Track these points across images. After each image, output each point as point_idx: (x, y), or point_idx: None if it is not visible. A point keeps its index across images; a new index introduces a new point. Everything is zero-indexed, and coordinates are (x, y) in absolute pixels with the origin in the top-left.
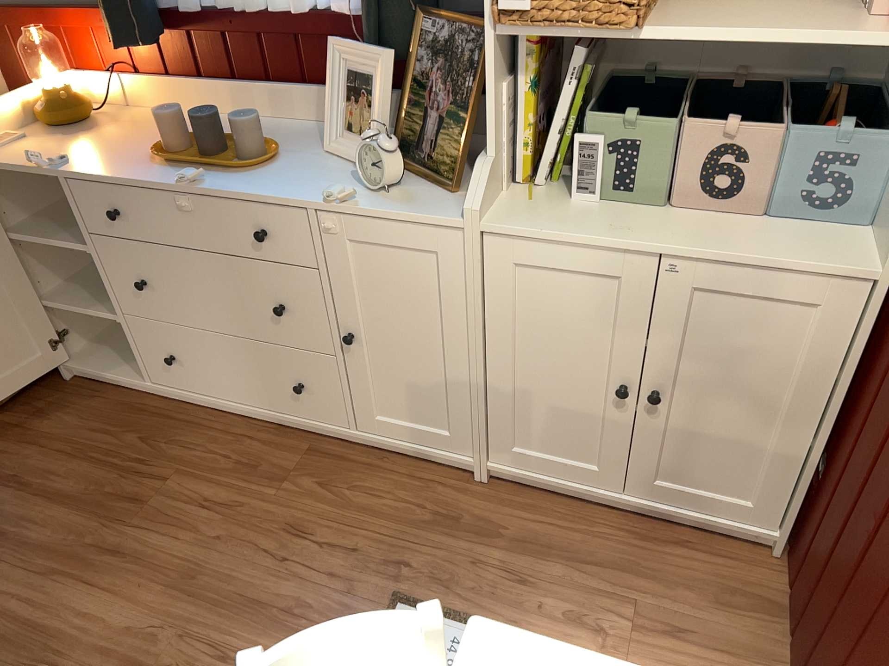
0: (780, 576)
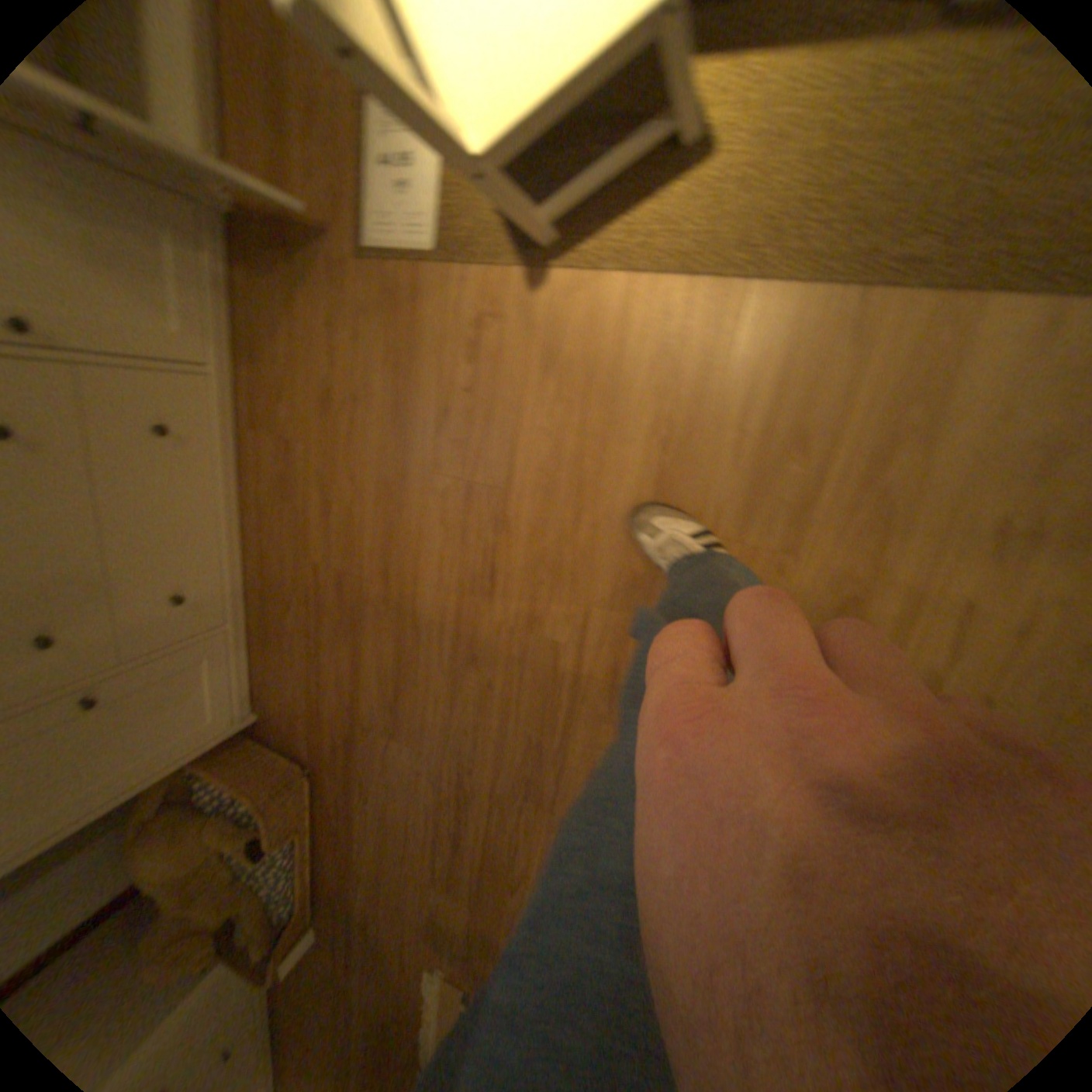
0: None
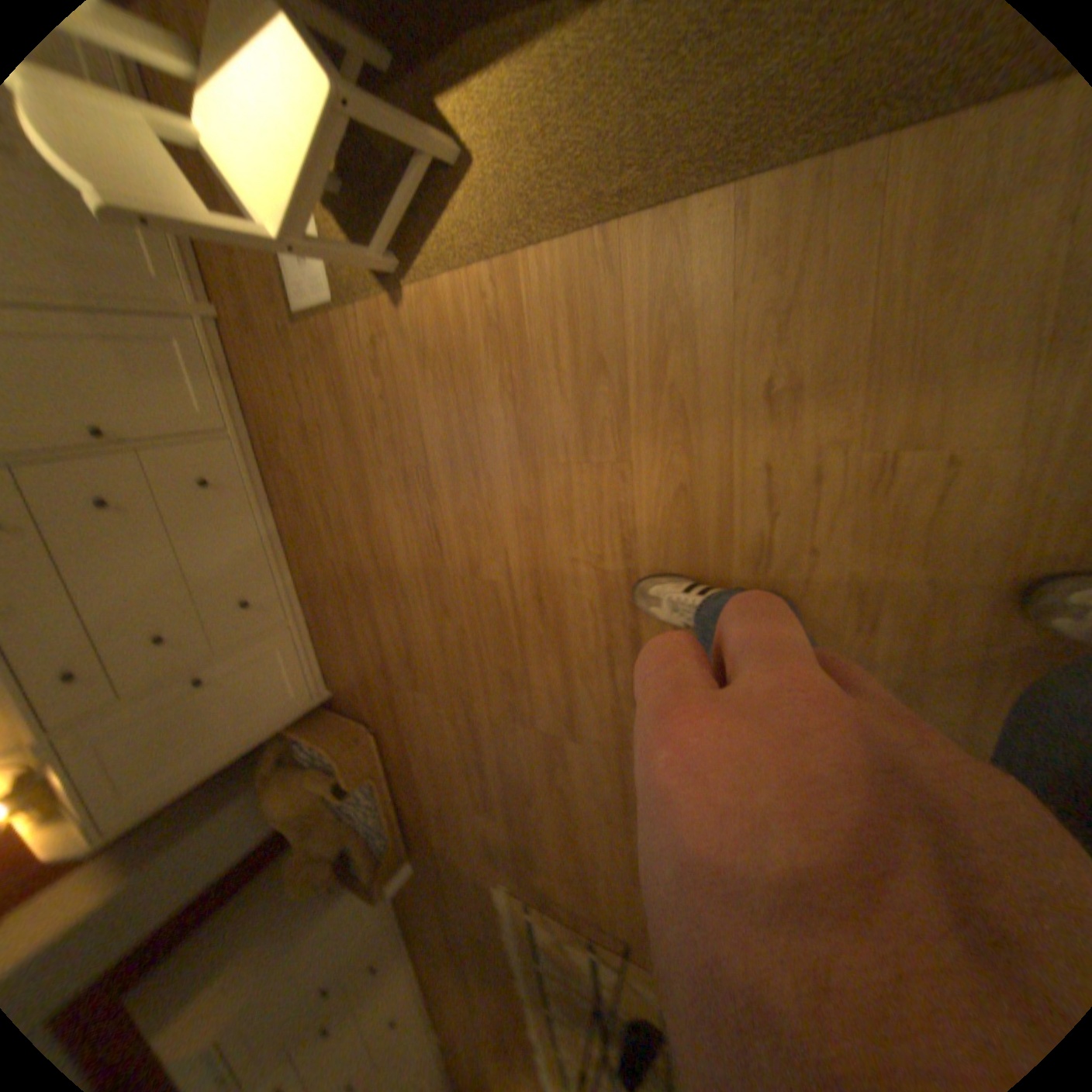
0: None
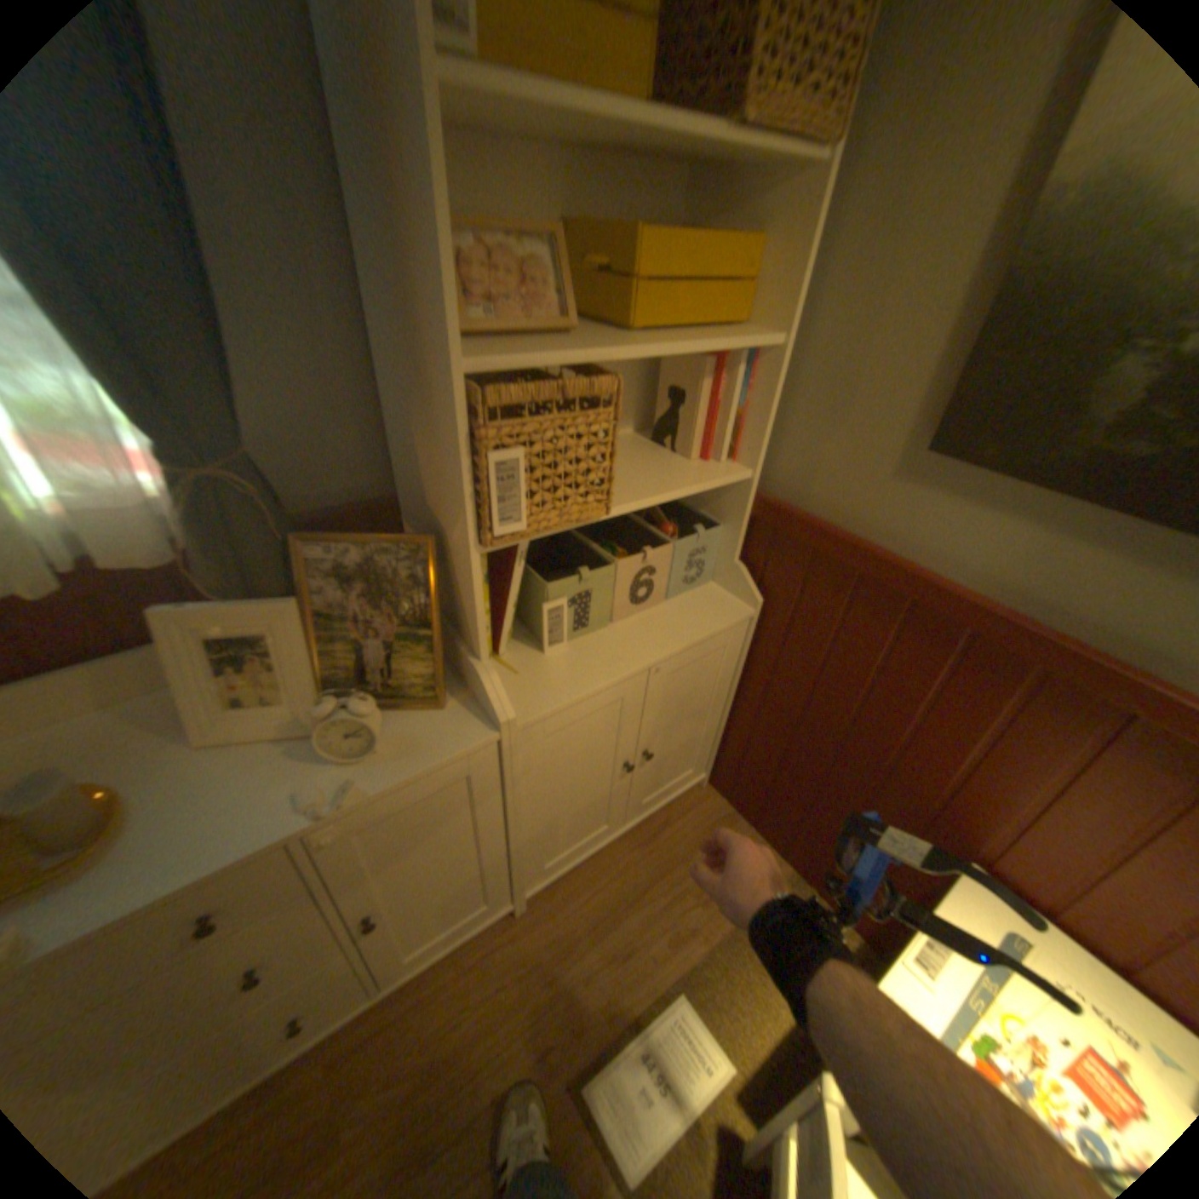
0: (721, 797)
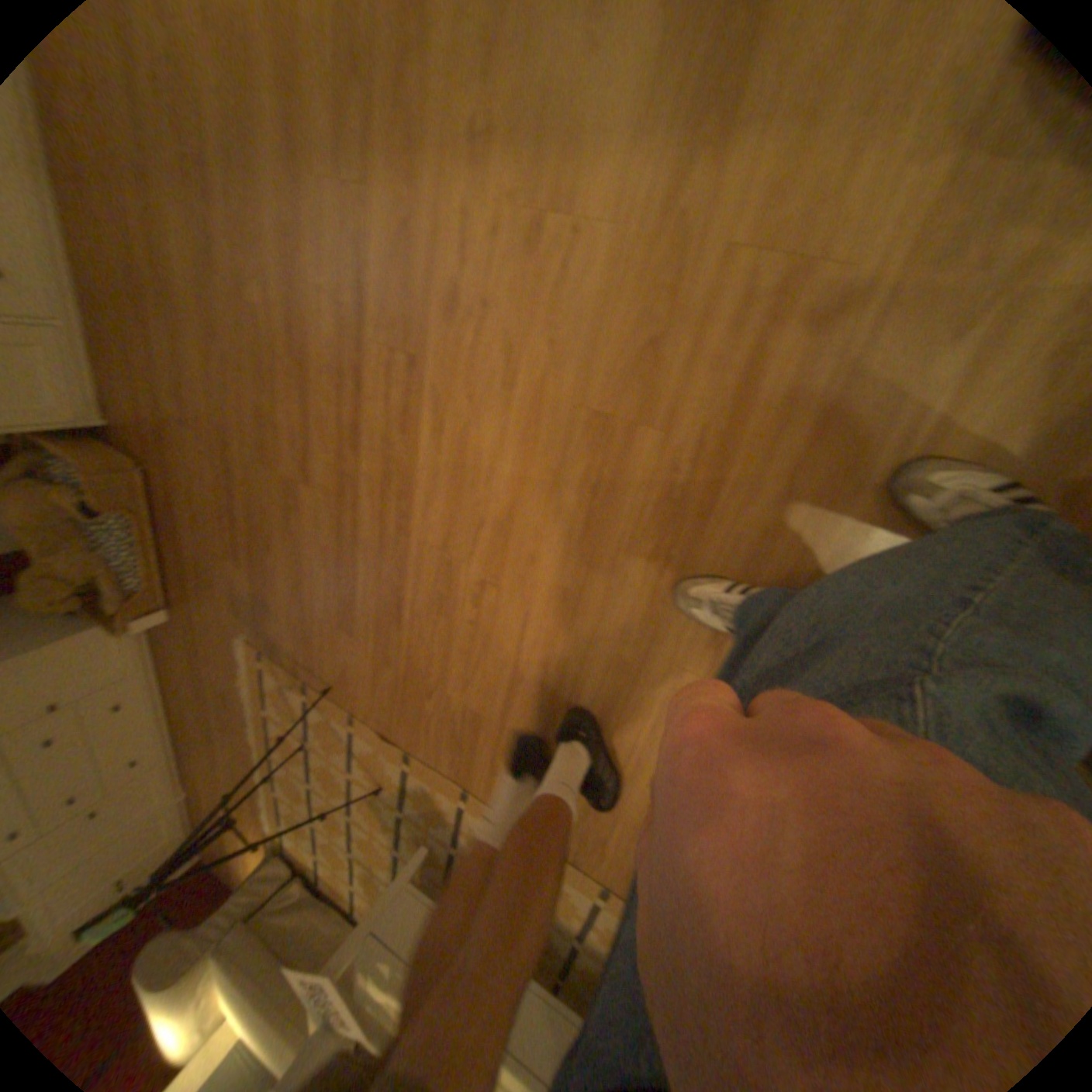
0: None
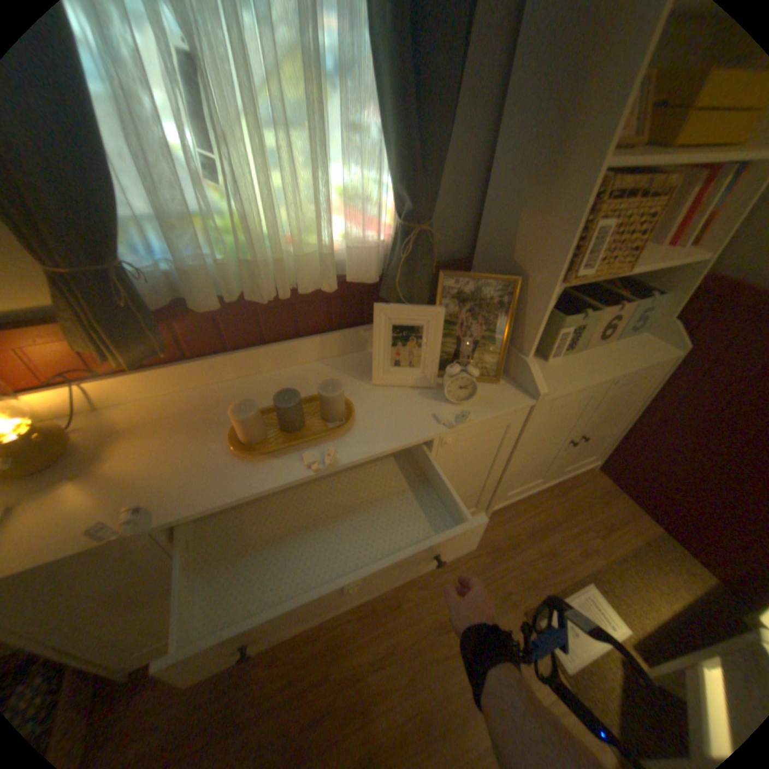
0: (608, 478)
